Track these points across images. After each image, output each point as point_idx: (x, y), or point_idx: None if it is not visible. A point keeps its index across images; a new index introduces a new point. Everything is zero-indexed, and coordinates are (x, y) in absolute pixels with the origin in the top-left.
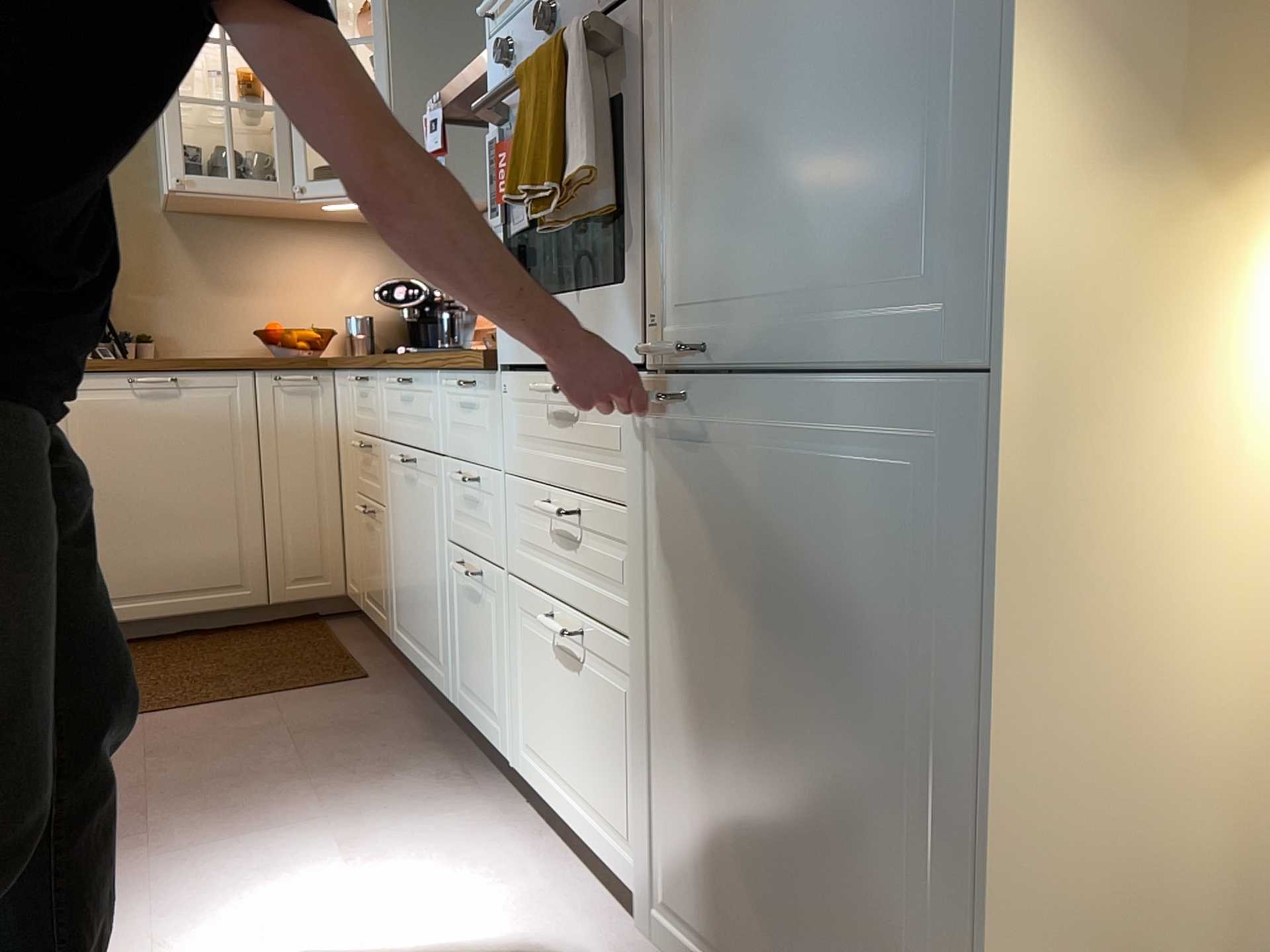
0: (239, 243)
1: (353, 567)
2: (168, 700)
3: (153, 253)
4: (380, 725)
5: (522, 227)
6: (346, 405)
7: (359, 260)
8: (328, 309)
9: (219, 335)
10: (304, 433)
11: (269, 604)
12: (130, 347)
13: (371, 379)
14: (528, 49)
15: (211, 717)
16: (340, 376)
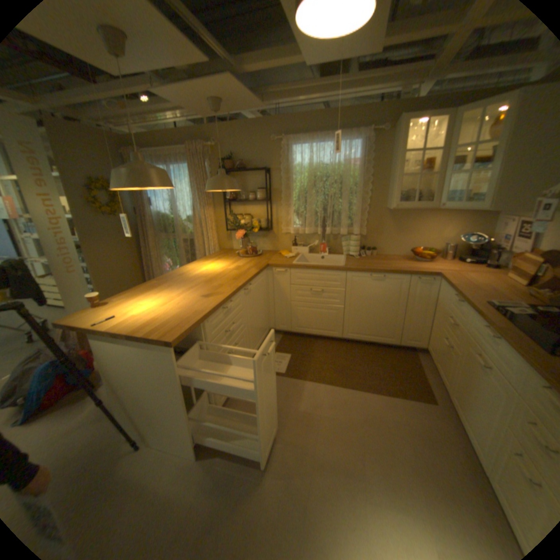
0: (411, 217)
1: (434, 347)
2: (369, 385)
3: (381, 221)
4: (446, 447)
5: None
6: (446, 295)
7: (456, 221)
8: (439, 239)
9: (397, 247)
10: (425, 297)
11: (400, 345)
12: (370, 252)
13: (467, 305)
14: None
15: (382, 404)
16: (446, 283)
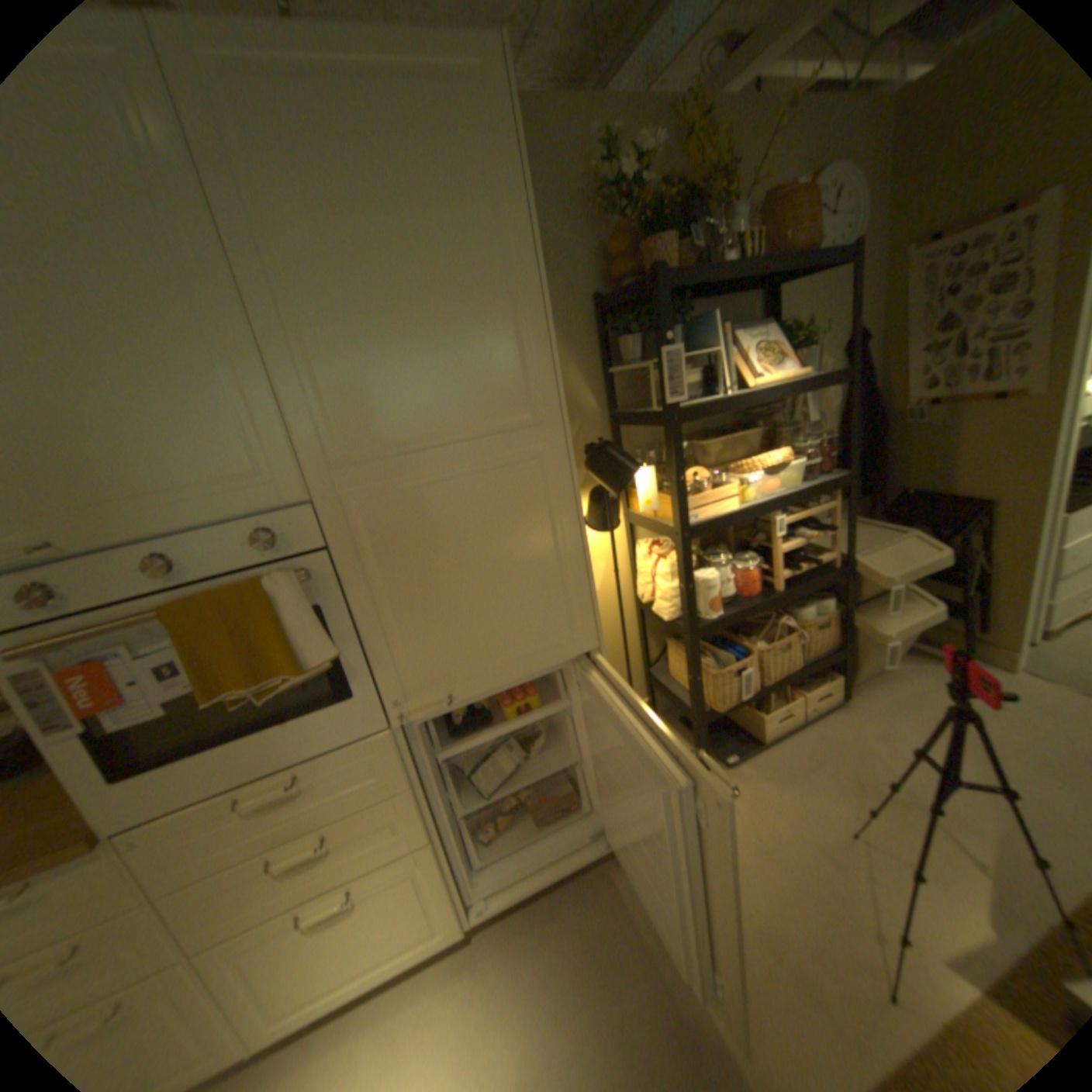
0: None
1: None
2: None
3: None
4: None
5: (131, 724)
6: None
7: None
8: None
9: None
10: None
11: None
12: None
13: None
14: (86, 593)
15: None
16: None
